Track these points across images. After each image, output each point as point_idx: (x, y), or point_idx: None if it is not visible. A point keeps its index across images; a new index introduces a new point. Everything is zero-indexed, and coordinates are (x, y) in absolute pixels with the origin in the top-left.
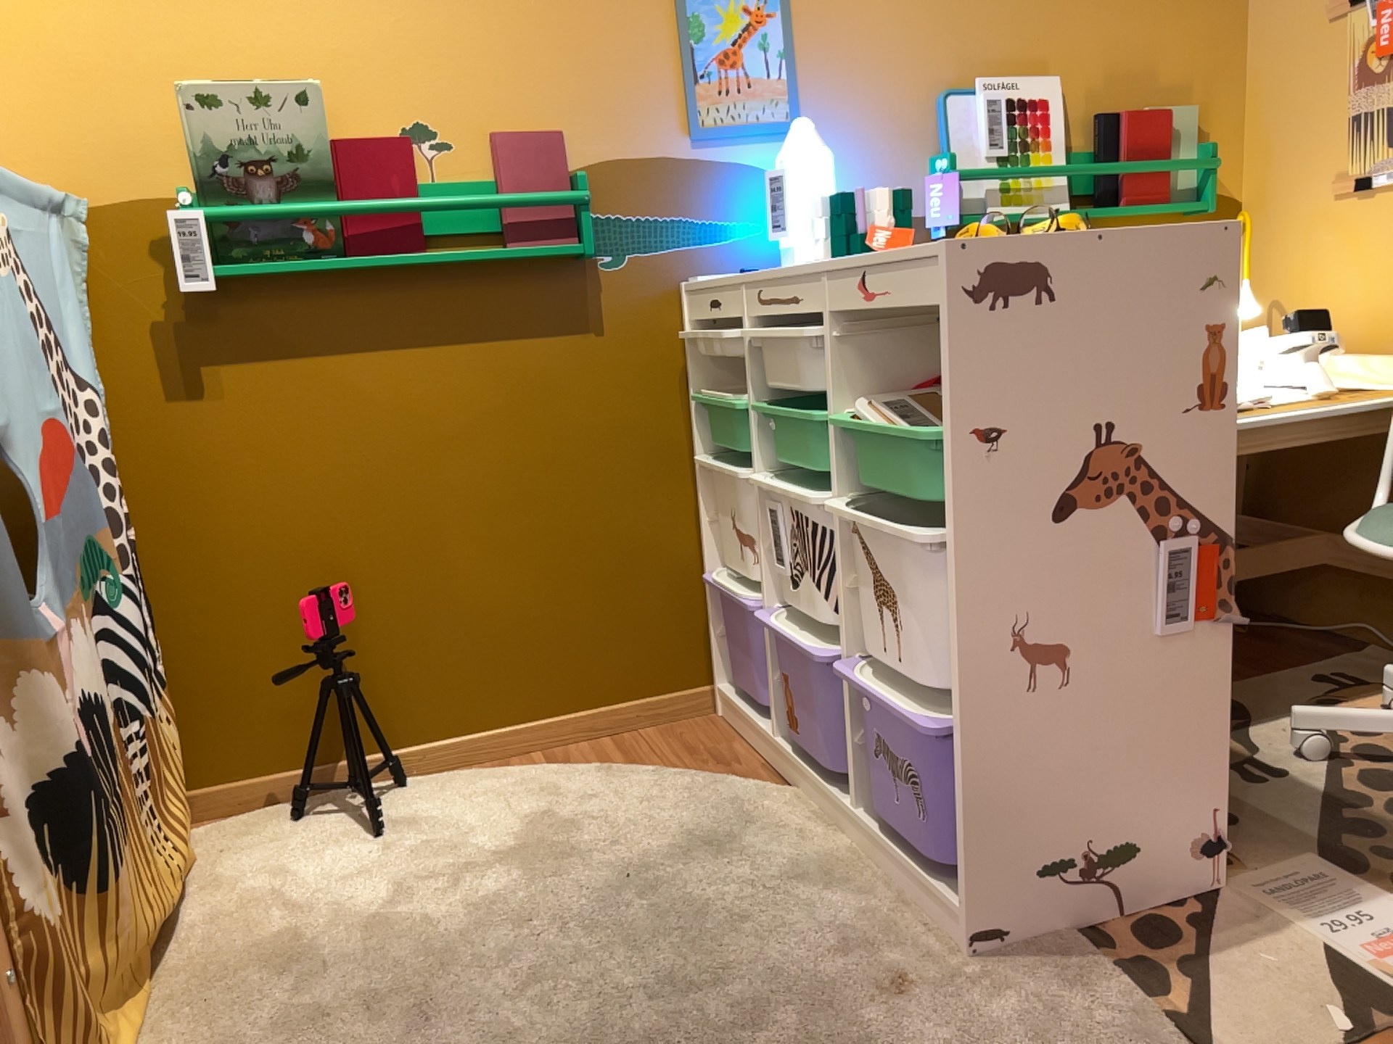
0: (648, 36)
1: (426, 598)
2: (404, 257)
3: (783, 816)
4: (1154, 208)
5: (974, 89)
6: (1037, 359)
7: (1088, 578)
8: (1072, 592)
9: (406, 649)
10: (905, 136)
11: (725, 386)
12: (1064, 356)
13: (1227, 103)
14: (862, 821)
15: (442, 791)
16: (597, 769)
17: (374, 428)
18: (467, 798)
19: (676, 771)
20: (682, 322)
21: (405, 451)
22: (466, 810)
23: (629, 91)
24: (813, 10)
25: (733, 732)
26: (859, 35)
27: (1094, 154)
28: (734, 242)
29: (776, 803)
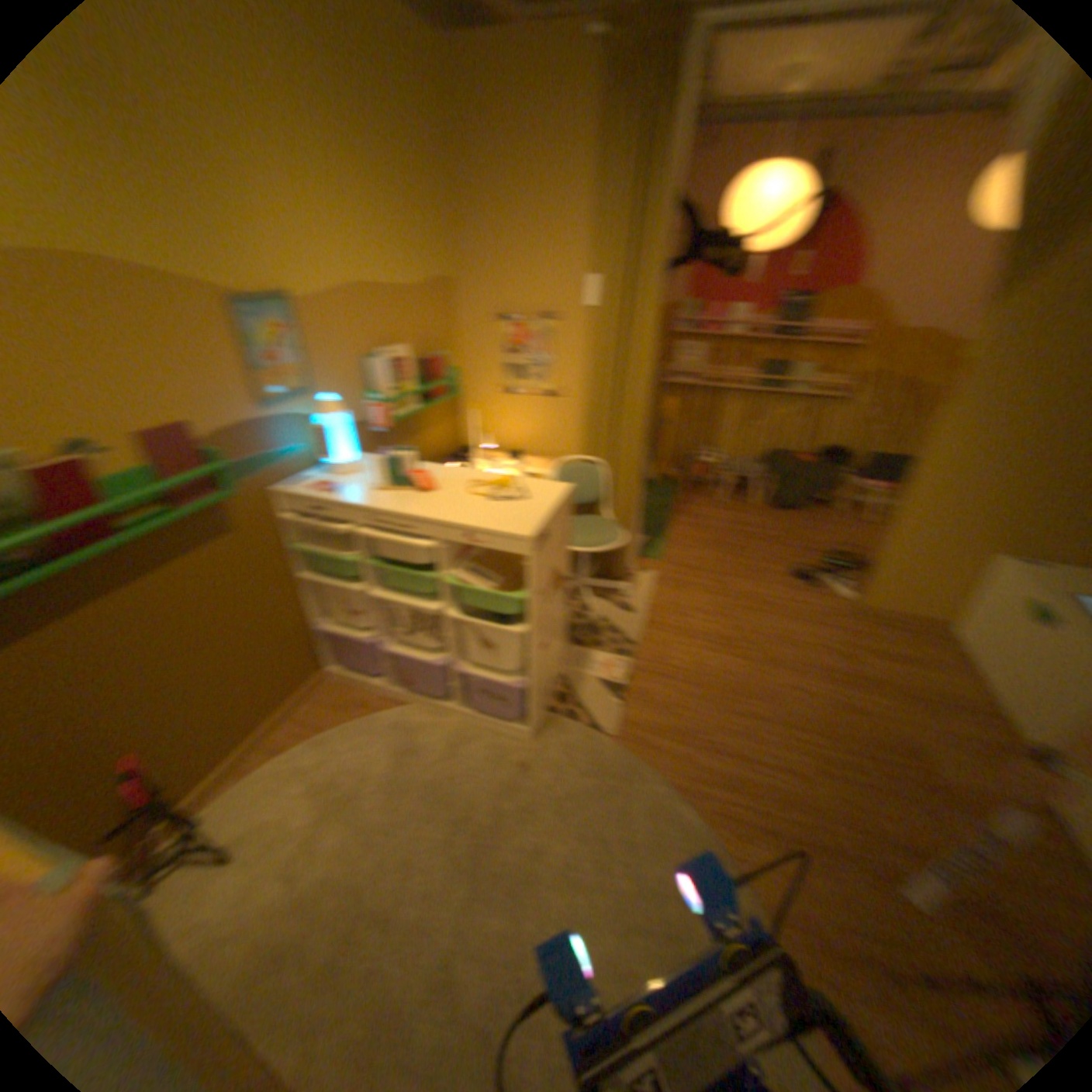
0: (213, 346)
1: (162, 728)
2: (97, 544)
3: (416, 720)
4: (439, 399)
5: (372, 354)
6: (542, 556)
7: (547, 611)
8: (545, 619)
9: (158, 762)
10: (348, 382)
11: (301, 536)
12: (546, 551)
13: (448, 344)
14: (459, 709)
15: (228, 815)
16: (303, 747)
17: (94, 656)
18: (251, 809)
19: (343, 724)
20: (269, 509)
21: (121, 657)
22: (261, 815)
23: (209, 384)
24: (298, 319)
25: (344, 688)
26: (321, 332)
27: (415, 377)
28: (285, 458)
29: (406, 715)
